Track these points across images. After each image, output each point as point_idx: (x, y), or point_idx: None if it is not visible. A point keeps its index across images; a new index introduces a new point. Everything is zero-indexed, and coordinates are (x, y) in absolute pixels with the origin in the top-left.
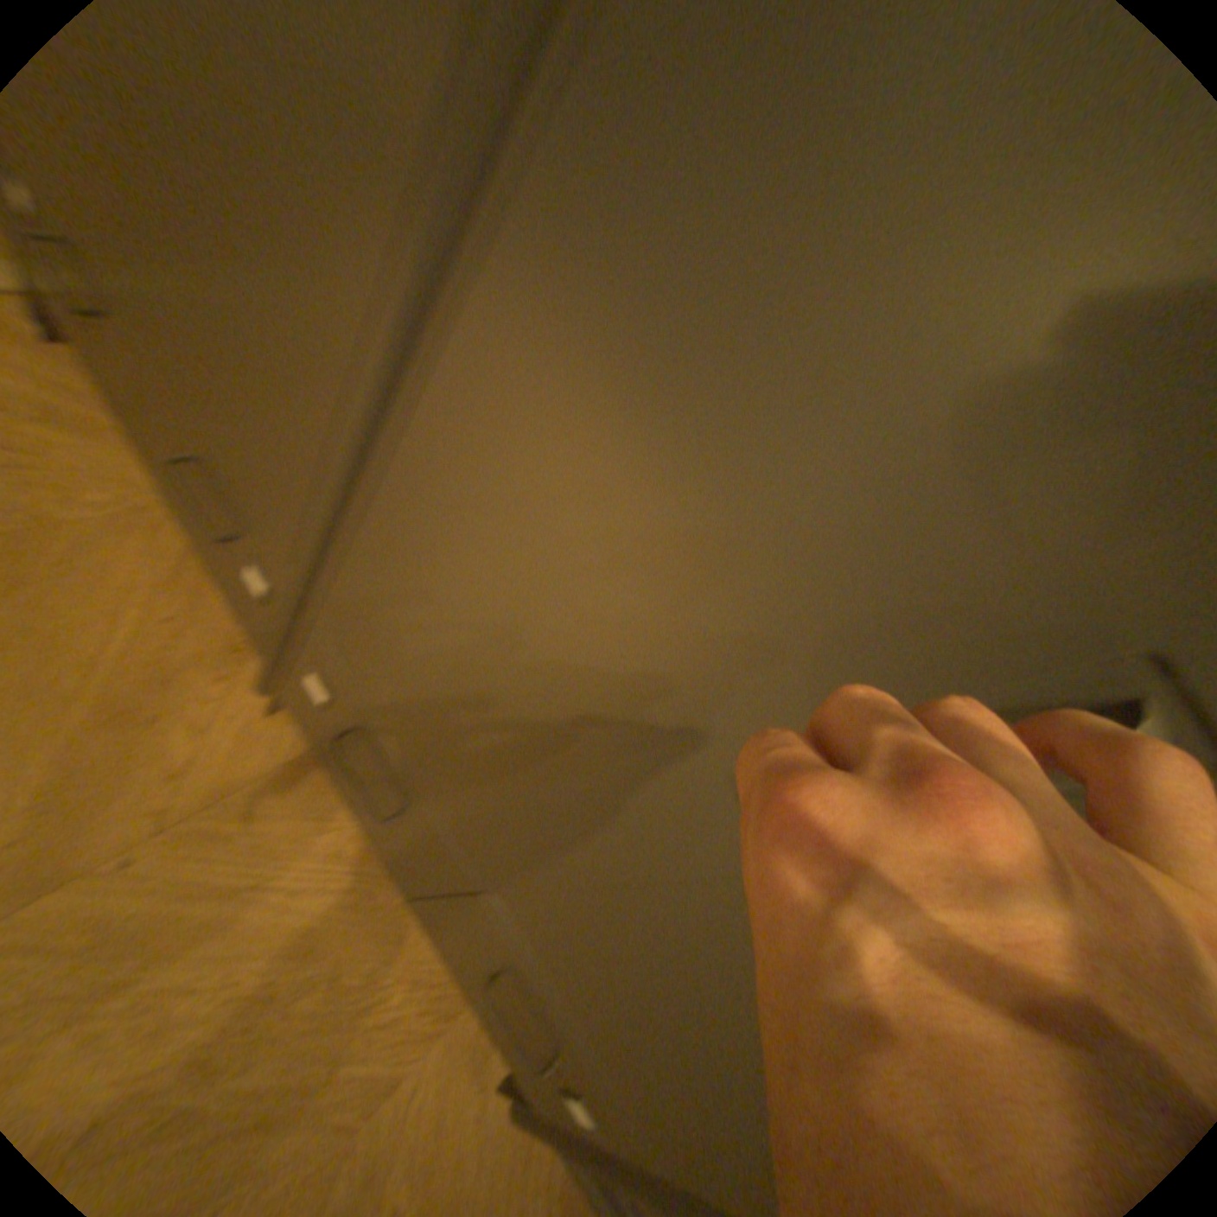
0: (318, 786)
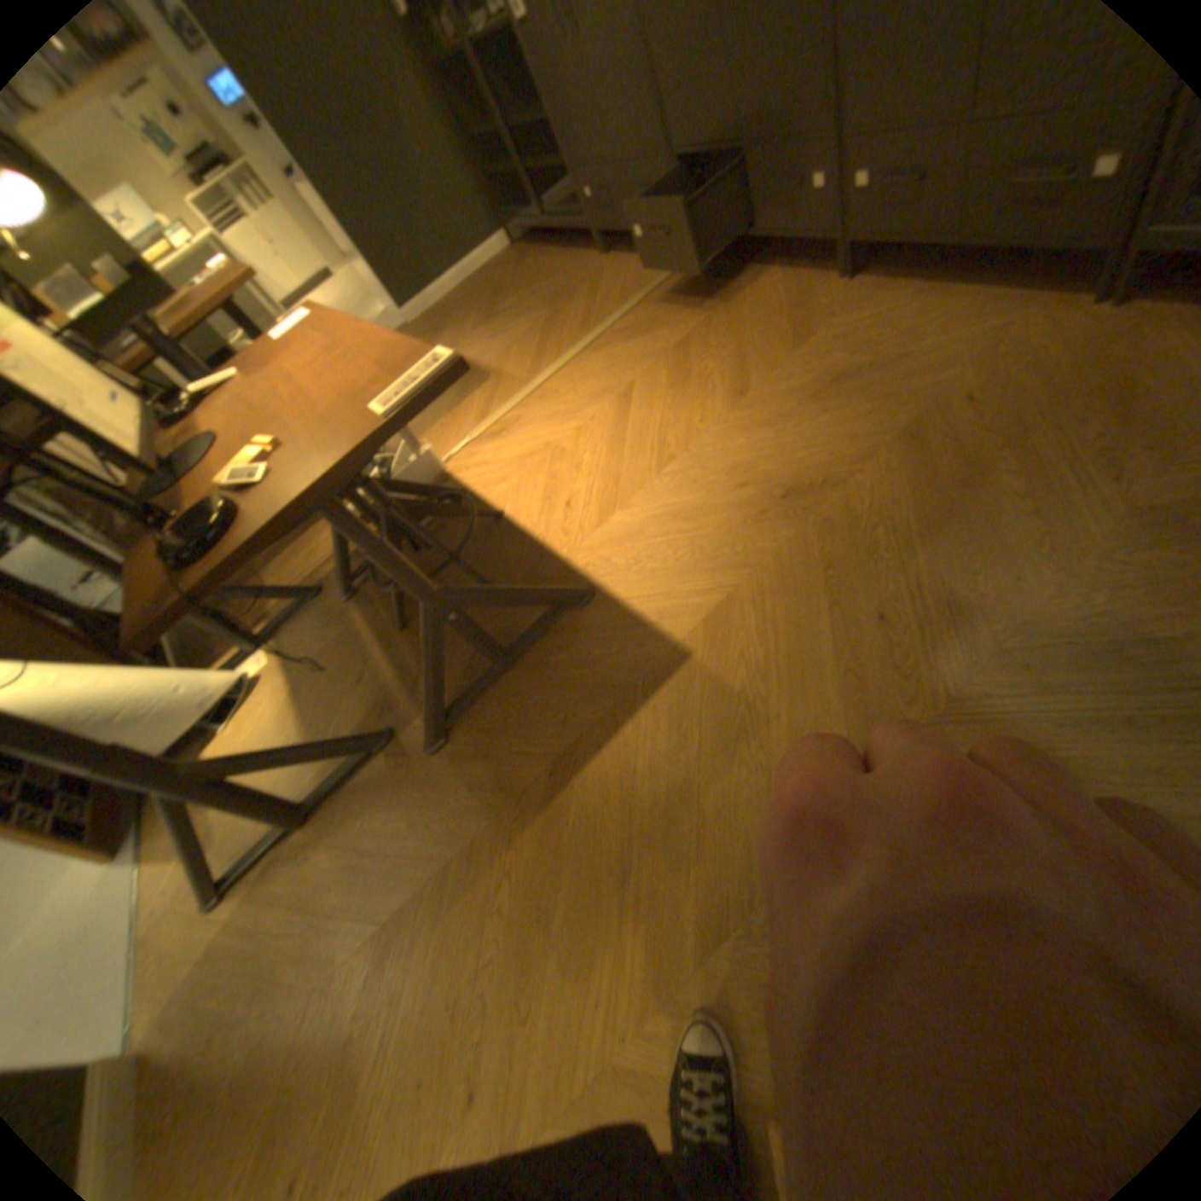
0: (893, 281)
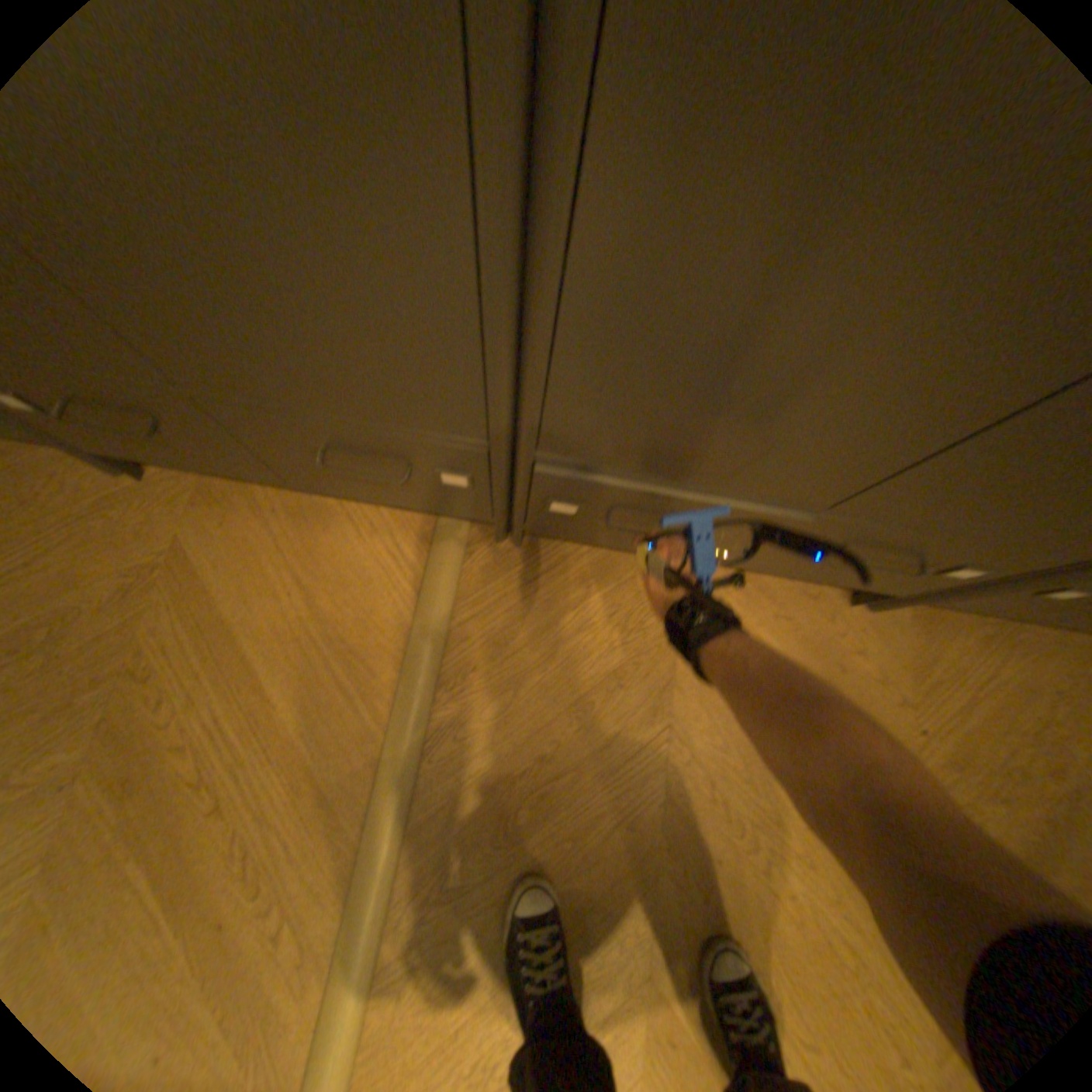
0: (935, 614)
